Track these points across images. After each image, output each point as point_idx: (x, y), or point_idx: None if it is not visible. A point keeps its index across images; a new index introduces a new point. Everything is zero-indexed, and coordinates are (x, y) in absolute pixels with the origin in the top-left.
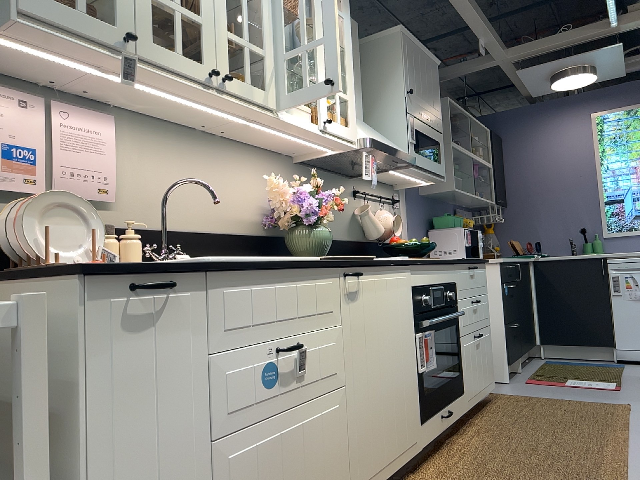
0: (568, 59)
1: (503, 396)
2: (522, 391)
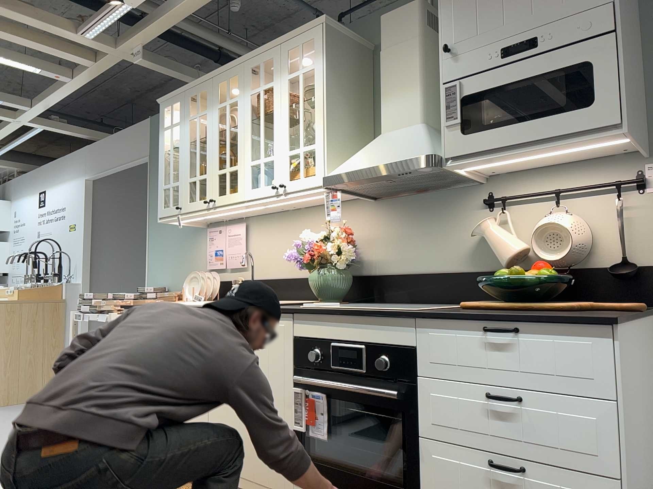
0: None
1: None
2: None
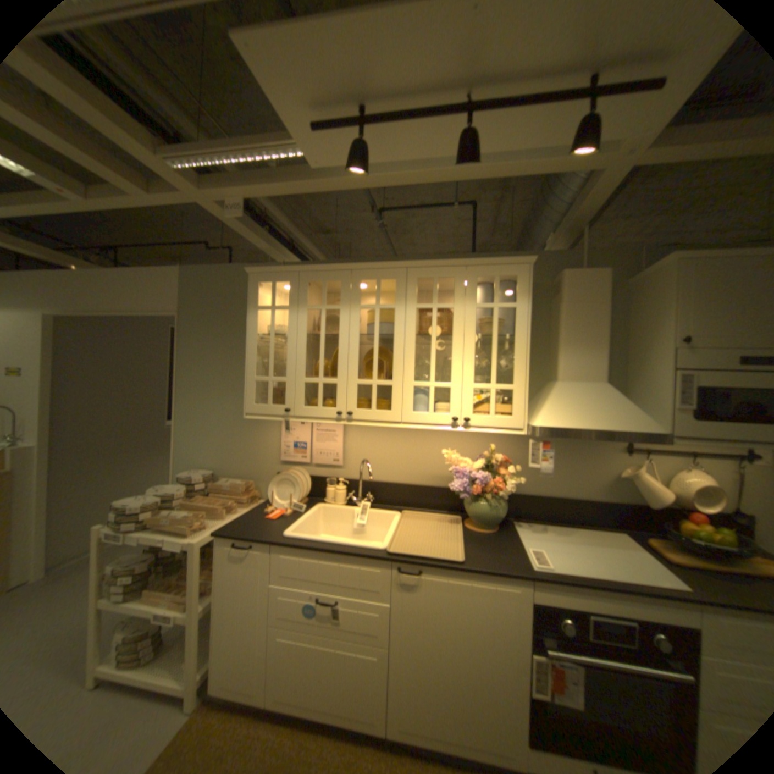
0: None
1: None
2: None
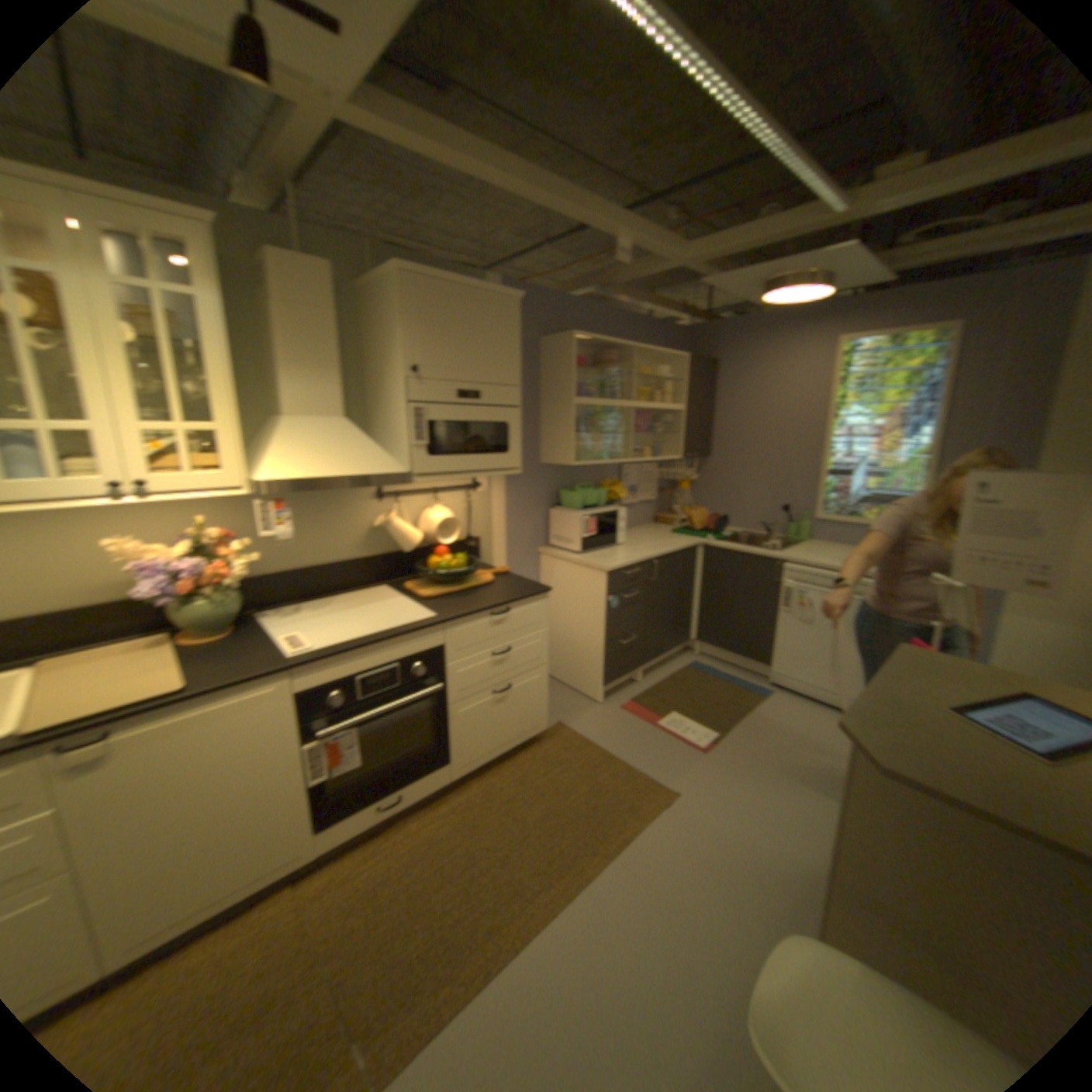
0: (773, 264)
1: (561, 735)
2: (595, 726)
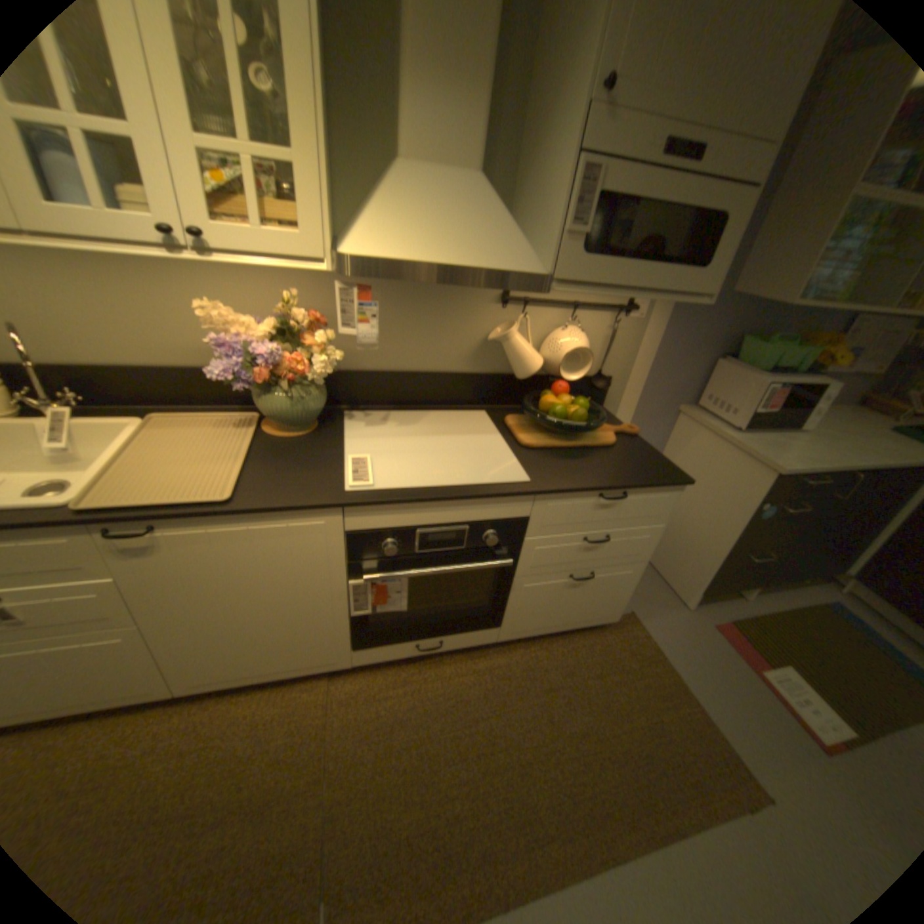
0: None
1: (633, 632)
2: (679, 640)
